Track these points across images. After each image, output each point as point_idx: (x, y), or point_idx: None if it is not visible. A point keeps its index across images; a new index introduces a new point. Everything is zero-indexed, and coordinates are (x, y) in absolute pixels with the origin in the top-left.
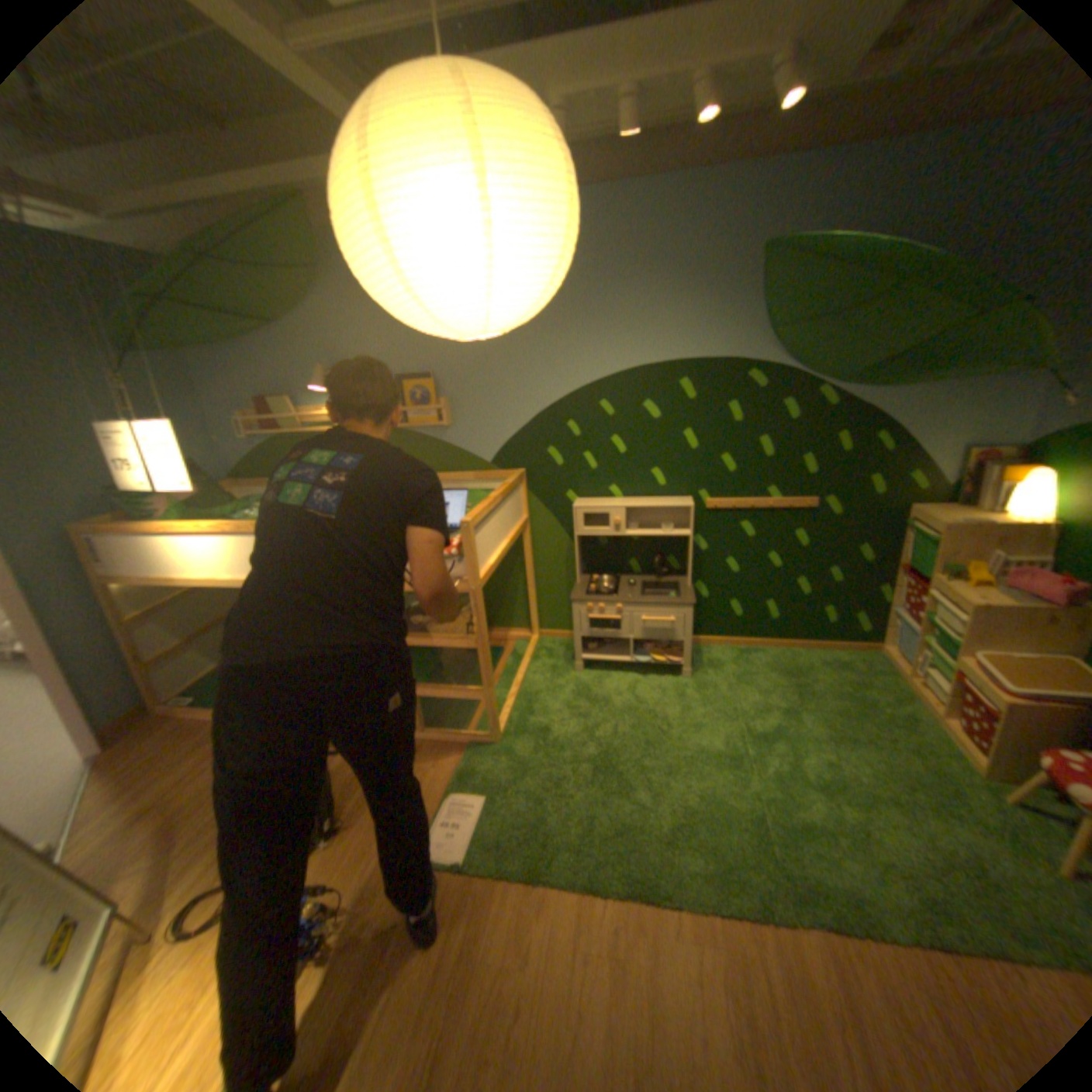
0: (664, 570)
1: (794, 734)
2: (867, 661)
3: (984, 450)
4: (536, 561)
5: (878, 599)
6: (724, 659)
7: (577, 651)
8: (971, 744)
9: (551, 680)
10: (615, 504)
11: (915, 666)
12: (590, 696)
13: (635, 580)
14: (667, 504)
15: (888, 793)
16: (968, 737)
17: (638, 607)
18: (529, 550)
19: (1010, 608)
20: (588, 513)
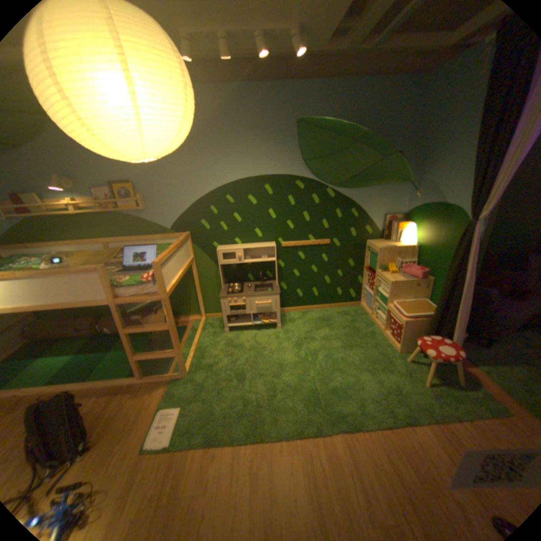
0: (265, 278)
1: (327, 347)
2: (354, 309)
3: (390, 215)
4: (200, 279)
5: (357, 282)
6: (296, 317)
7: (225, 323)
8: (394, 339)
9: (213, 339)
10: (238, 247)
11: (372, 309)
12: (233, 344)
13: (251, 284)
14: (263, 246)
15: (365, 366)
16: (392, 336)
17: (253, 297)
18: (195, 273)
19: (403, 281)
20: (225, 253)
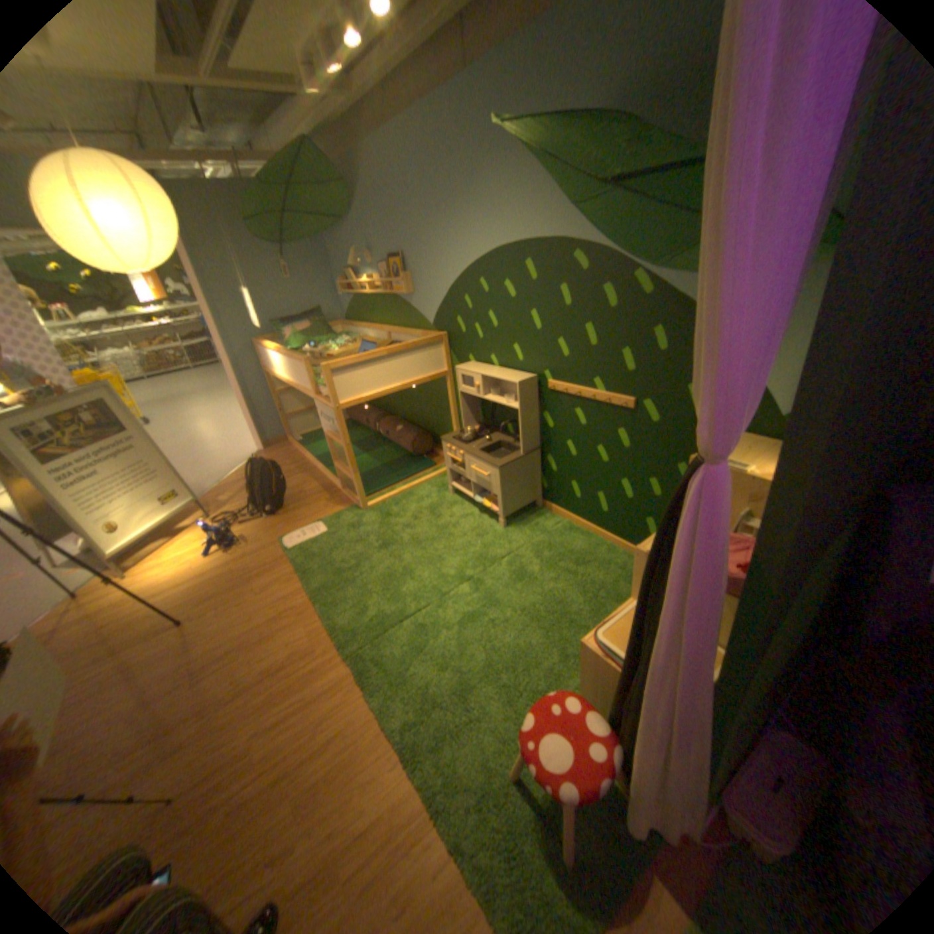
0: (517, 436)
1: (506, 593)
2: None
3: None
4: (458, 407)
5: None
6: (552, 528)
7: (447, 478)
8: None
9: (432, 492)
10: (481, 371)
11: None
12: (436, 510)
13: (500, 438)
14: (508, 378)
15: (498, 658)
16: None
17: (470, 457)
18: (449, 396)
19: None
20: (462, 375)
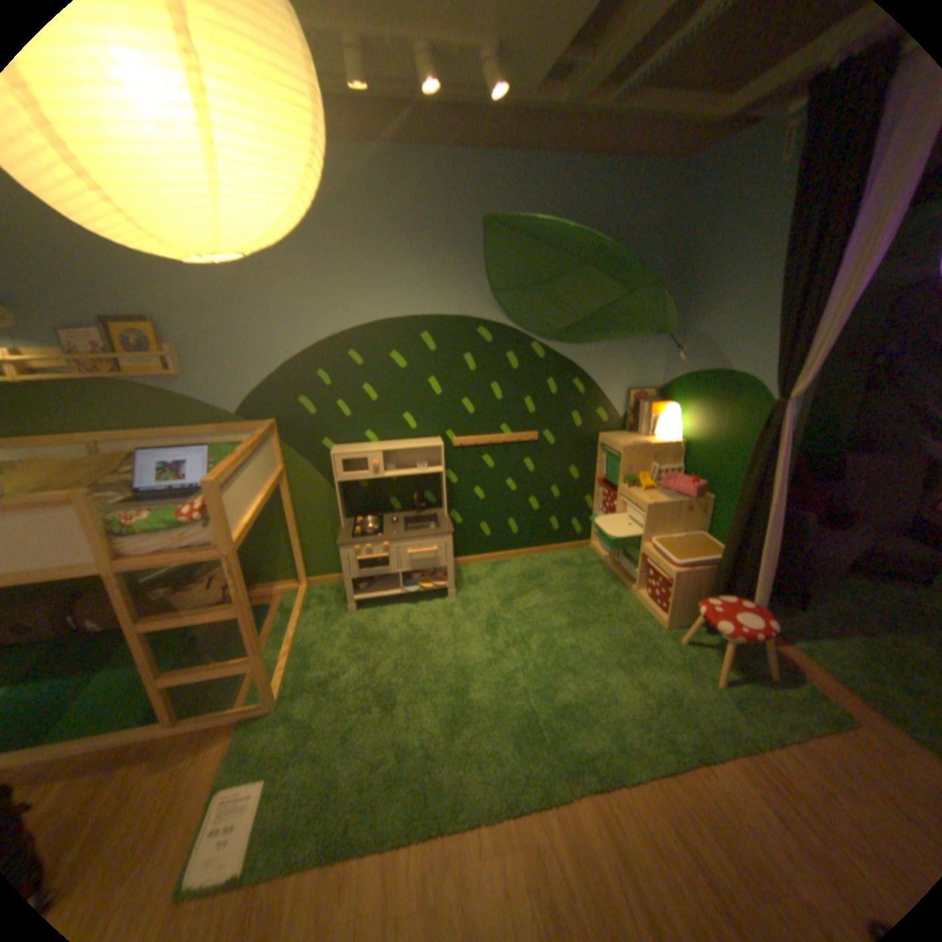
0: (423, 505)
1: (542, 628)
2: (581, 555)
3: (637, 392)
4: (296, 511)
5: (583, 506)
6: (480, 574)
7: (349, 593)
8: (655, 605)
9: (325, 628)
10: (372, 449)
11: (612, 553)
12: (367, 635)
13: (397, 517)
14: (420, 445)
15: (612, 658)
16: (652, 601)
17: (404, 542)
18: (288, 500)
19: (667, 503)
20: (347, 459)
